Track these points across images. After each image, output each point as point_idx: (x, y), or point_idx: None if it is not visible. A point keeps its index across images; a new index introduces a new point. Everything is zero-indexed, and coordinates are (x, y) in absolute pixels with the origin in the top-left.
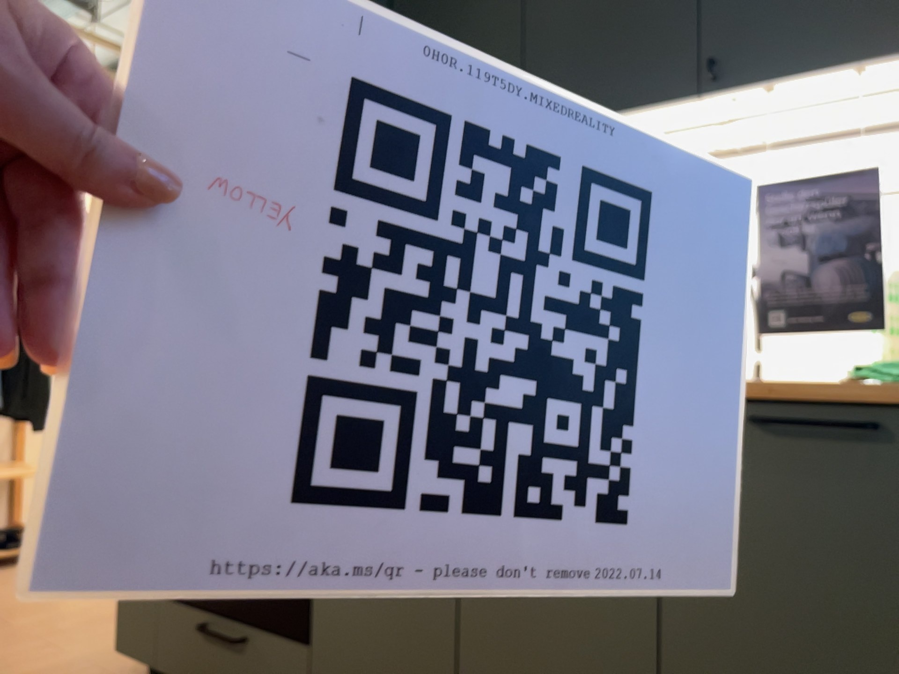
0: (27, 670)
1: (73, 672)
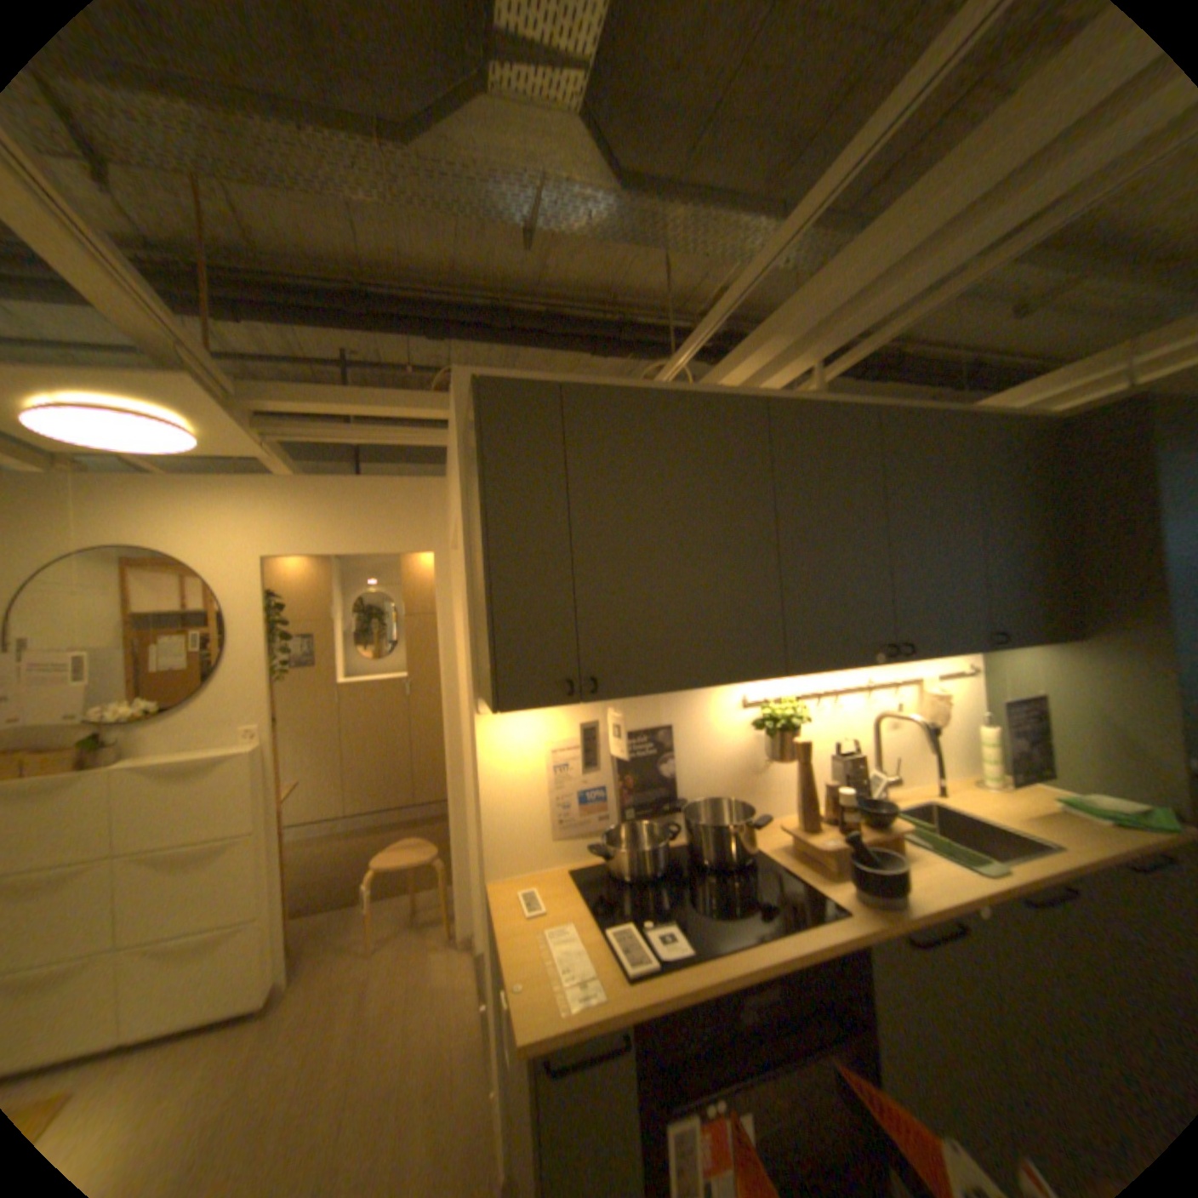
0: None
1: None
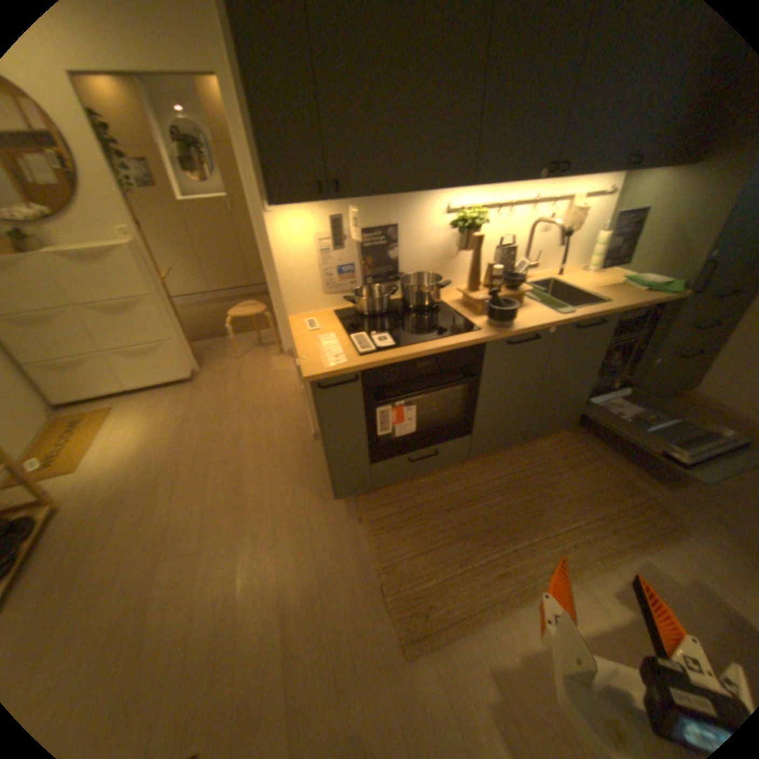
0: (281, 544)
1: (302, 523)
